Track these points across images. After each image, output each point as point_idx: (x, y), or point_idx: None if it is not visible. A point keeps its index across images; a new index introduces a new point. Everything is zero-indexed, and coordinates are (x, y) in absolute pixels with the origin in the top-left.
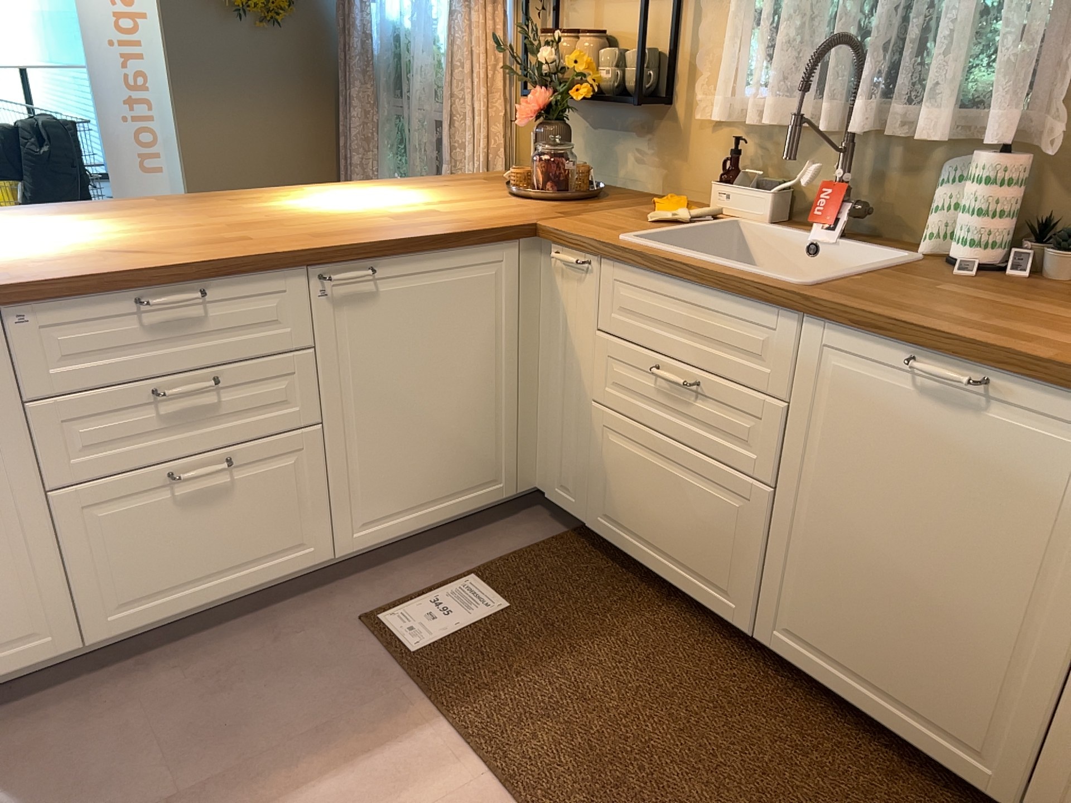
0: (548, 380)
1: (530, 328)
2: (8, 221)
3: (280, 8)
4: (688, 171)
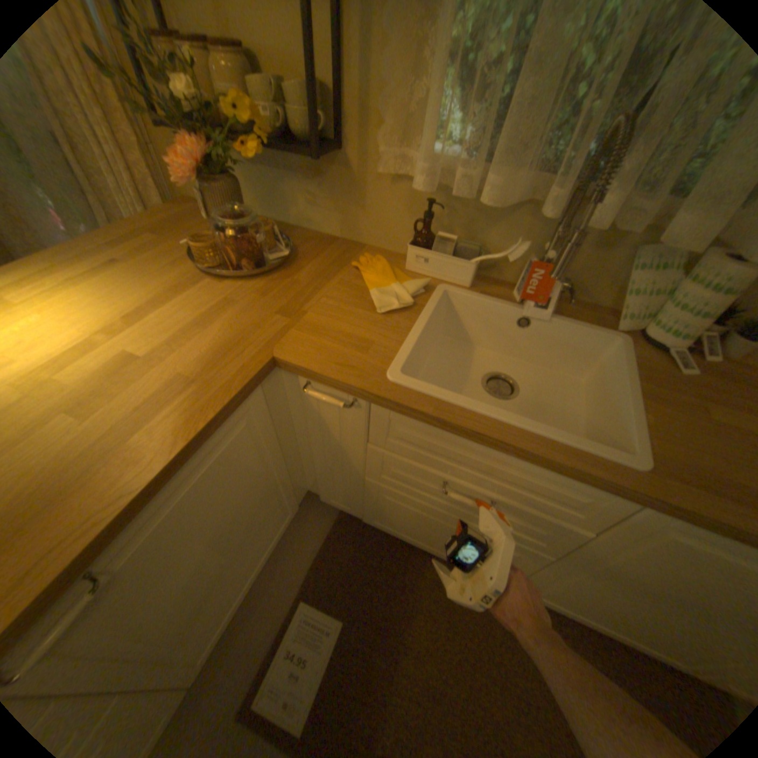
0: (310, 449)
1: (286, 425)
2: None
3: None
4: (369, 217)
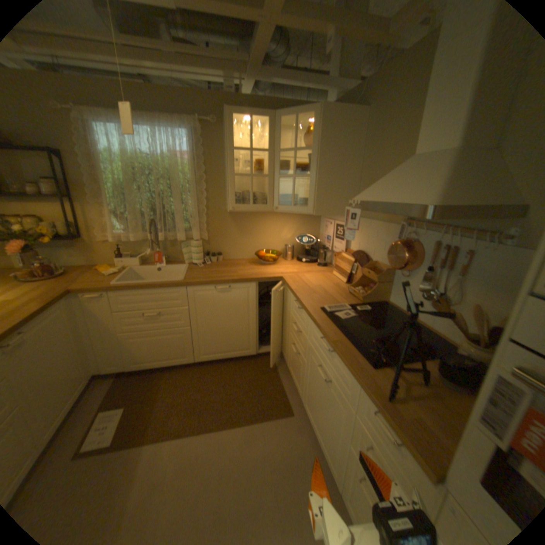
0: (88, 337)
1: (75, 324)
2: None
3: None
4: (96, 255)
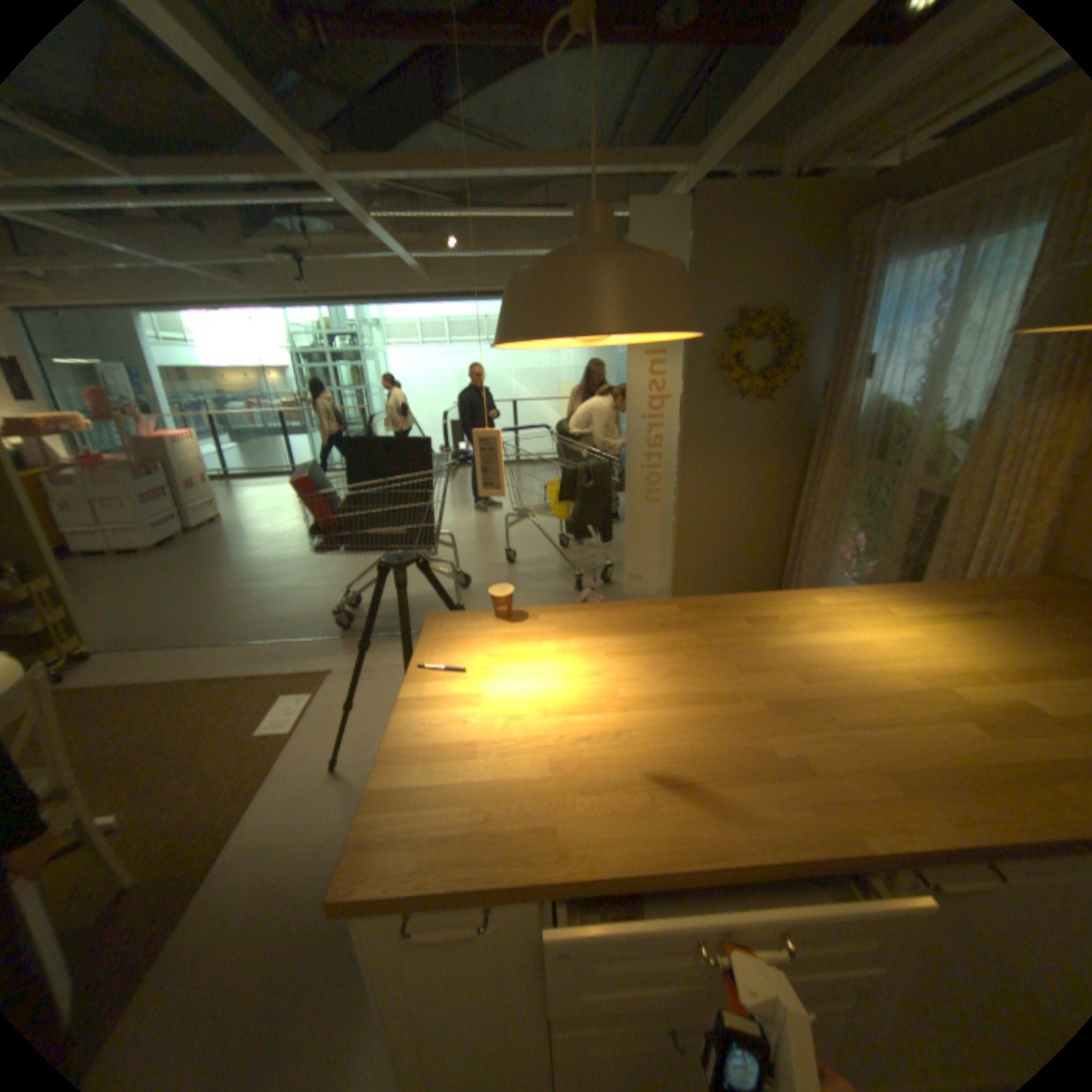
0: None
1: None
2: (559, 638)
3: (773, 383)
4: None
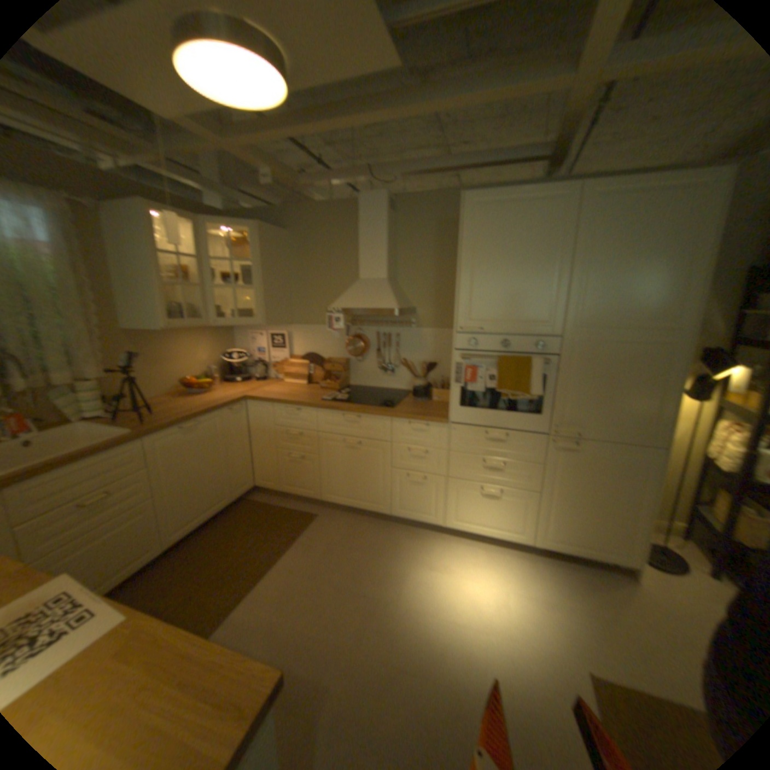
0: None
1: None
2: None
3: None
4: None
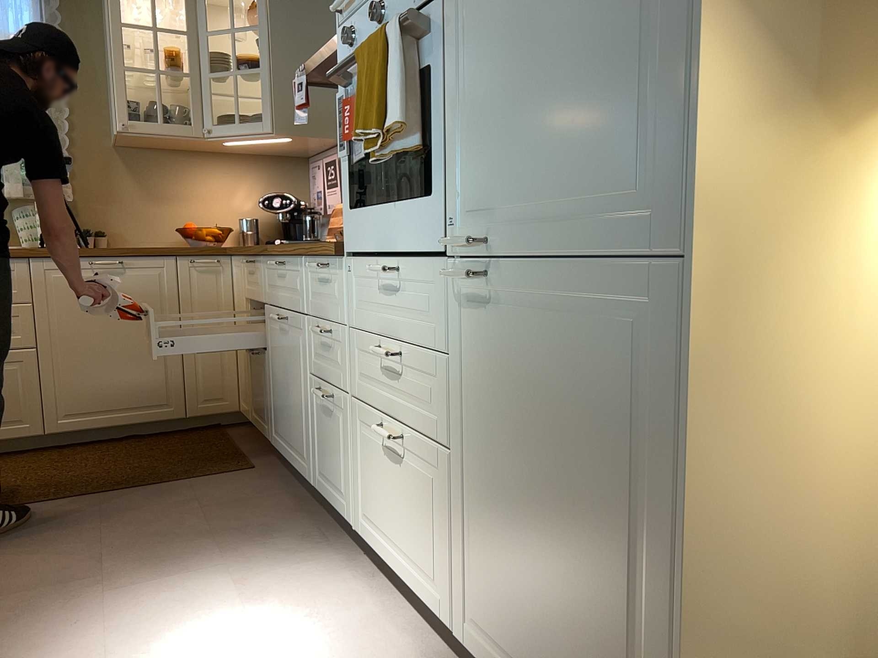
0: None
1: None
2: None
3: None
4: None
